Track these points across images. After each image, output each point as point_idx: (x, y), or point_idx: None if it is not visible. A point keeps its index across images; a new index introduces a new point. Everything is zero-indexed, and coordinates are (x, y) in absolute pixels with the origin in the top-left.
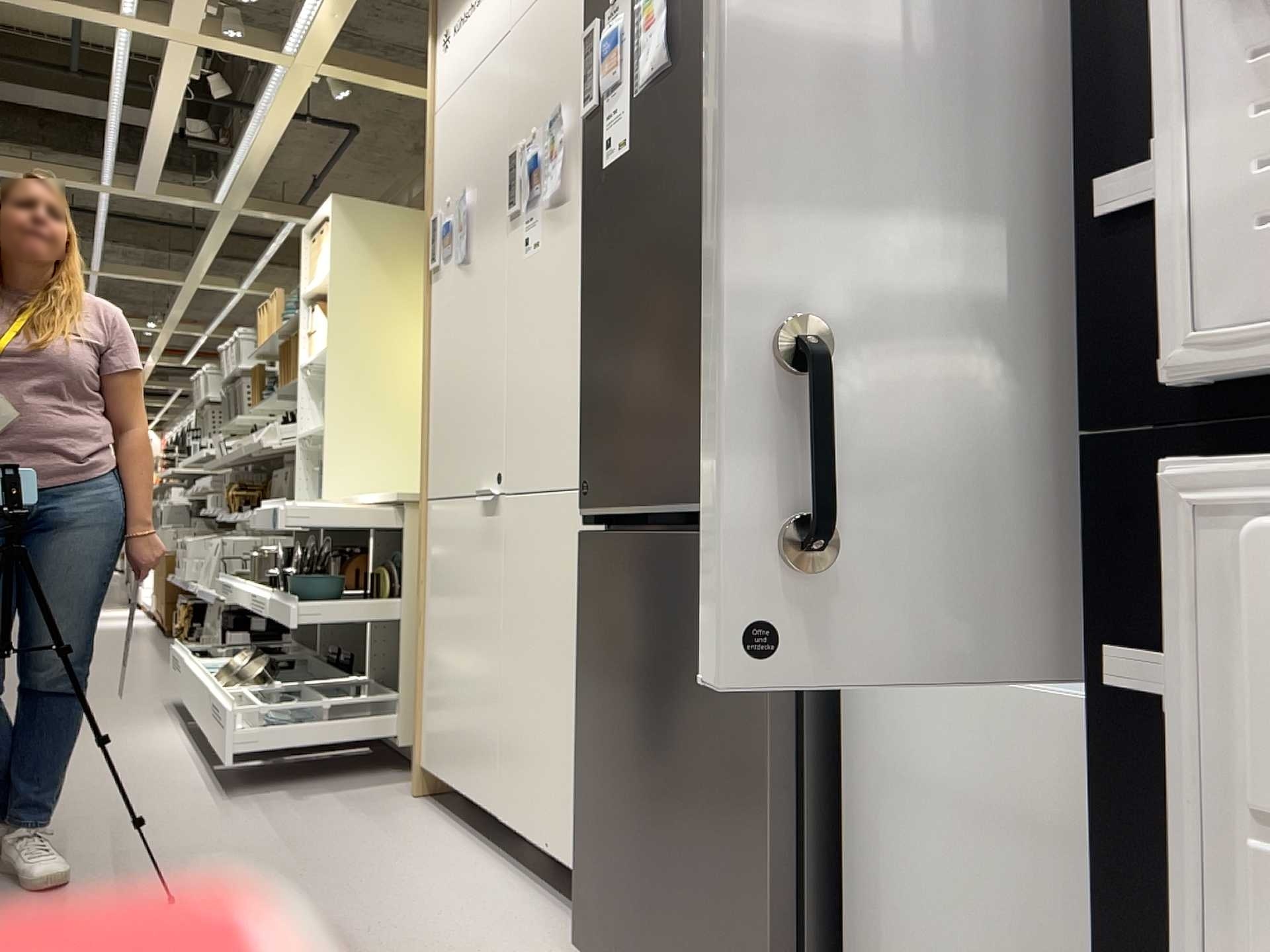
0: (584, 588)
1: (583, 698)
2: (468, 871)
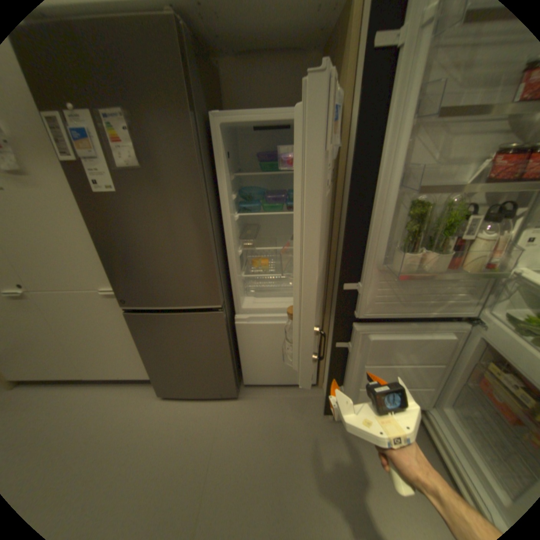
0: (132, 326)
1: (142, 350)
2: (83, 398)
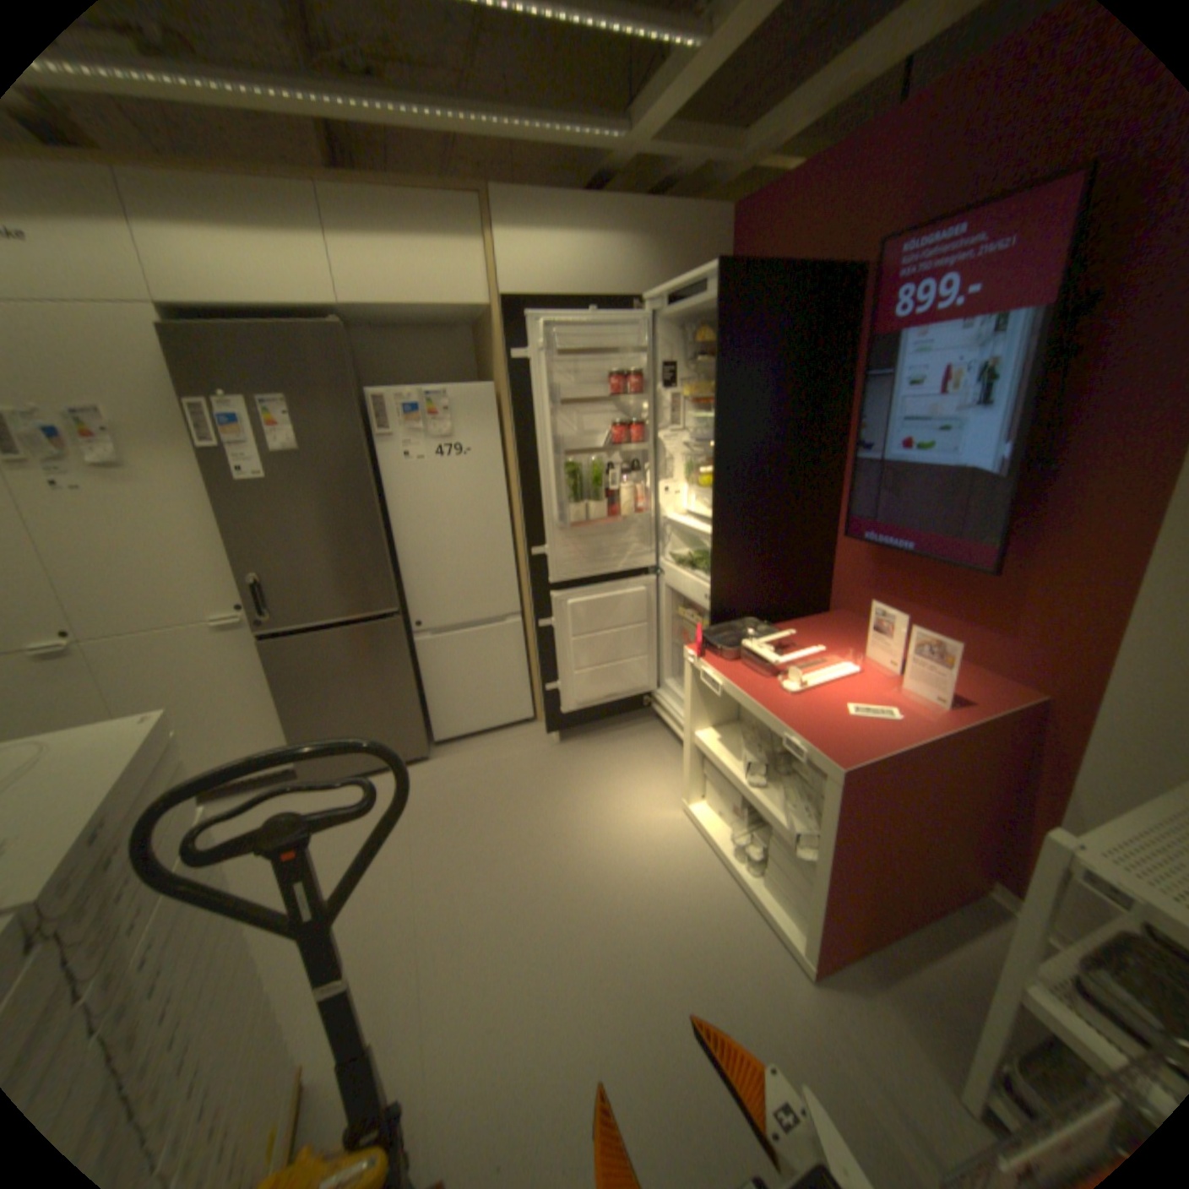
0: (270, 661)
1: (282, 701)
2: None
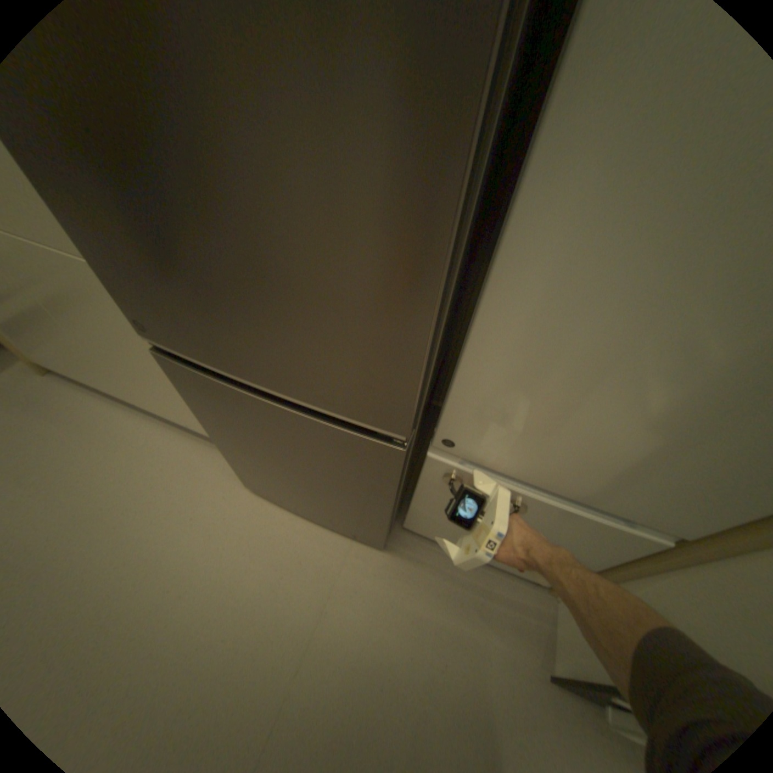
0: (179, 382)
1: (209, 426)
2: (136, 434)
